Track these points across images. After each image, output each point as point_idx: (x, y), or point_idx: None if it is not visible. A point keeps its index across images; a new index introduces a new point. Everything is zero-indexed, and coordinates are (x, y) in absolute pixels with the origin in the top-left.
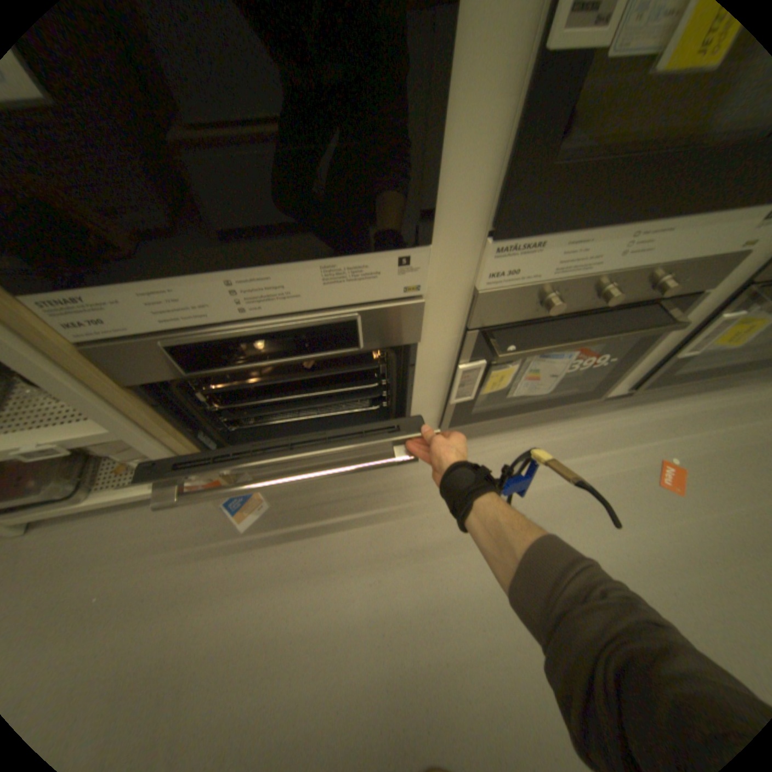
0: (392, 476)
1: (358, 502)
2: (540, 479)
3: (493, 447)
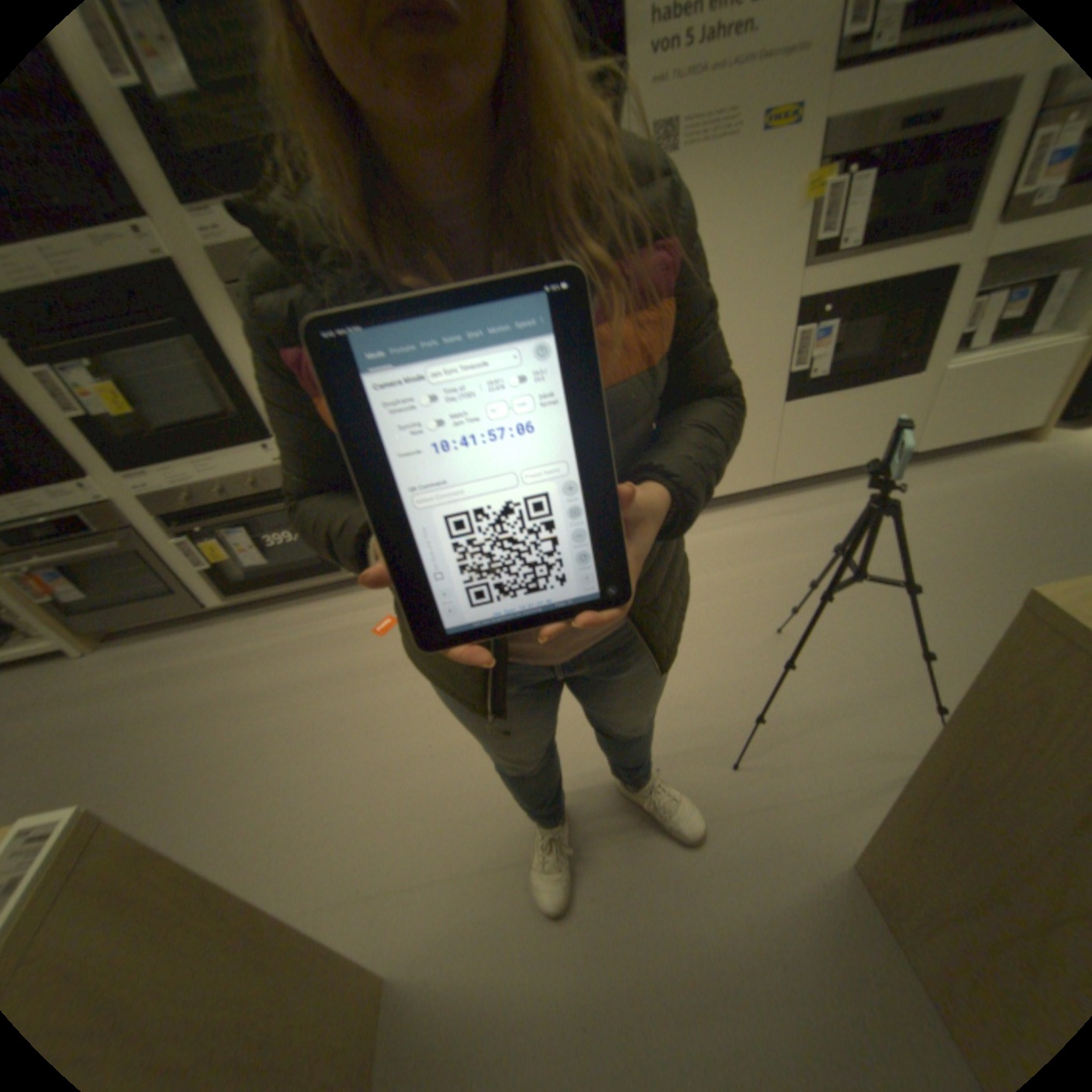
0: (197, 641)
1: (163, 658)
2: (293, 636)
3: (279, 619)
